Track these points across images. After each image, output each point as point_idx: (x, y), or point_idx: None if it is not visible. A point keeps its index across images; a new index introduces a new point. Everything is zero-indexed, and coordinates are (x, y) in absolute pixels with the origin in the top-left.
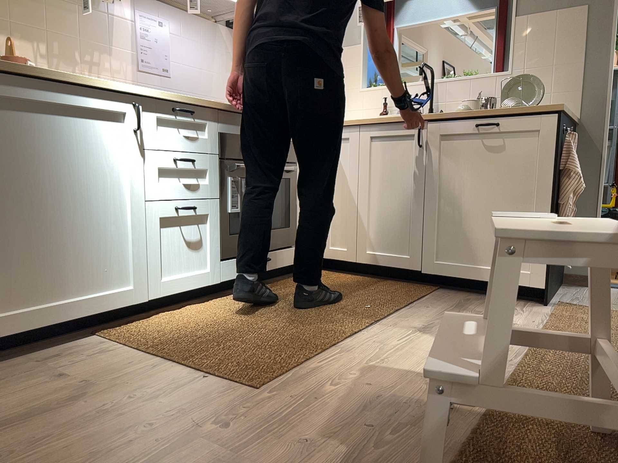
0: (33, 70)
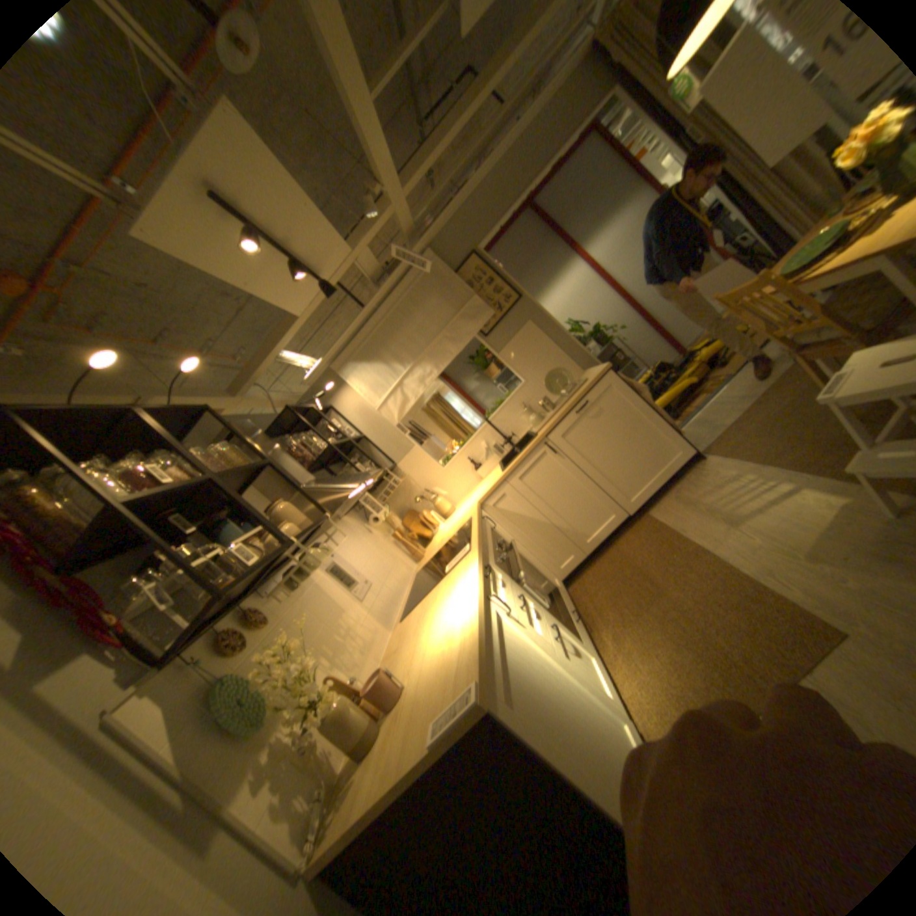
0: (470, 645)
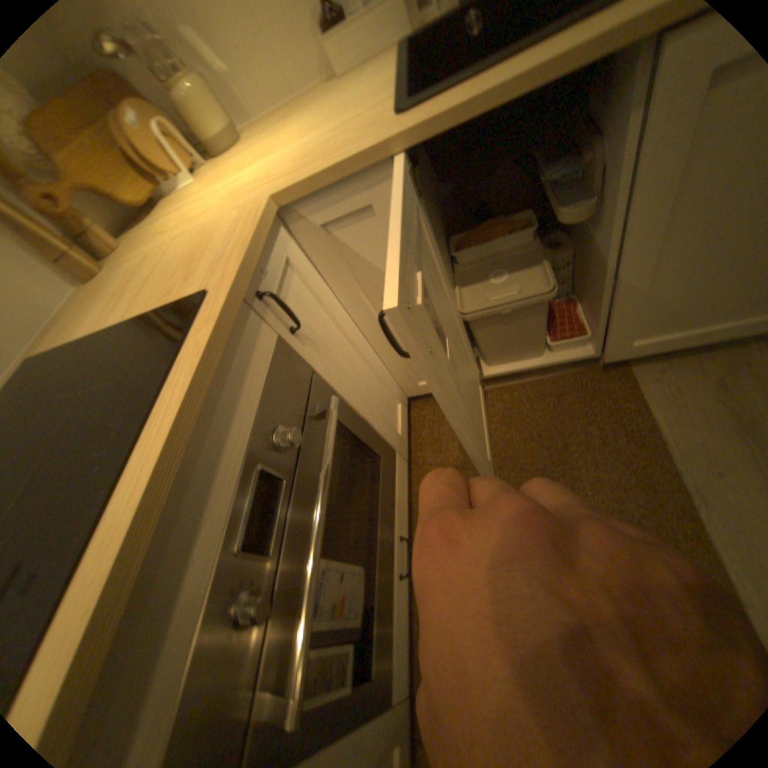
0: None
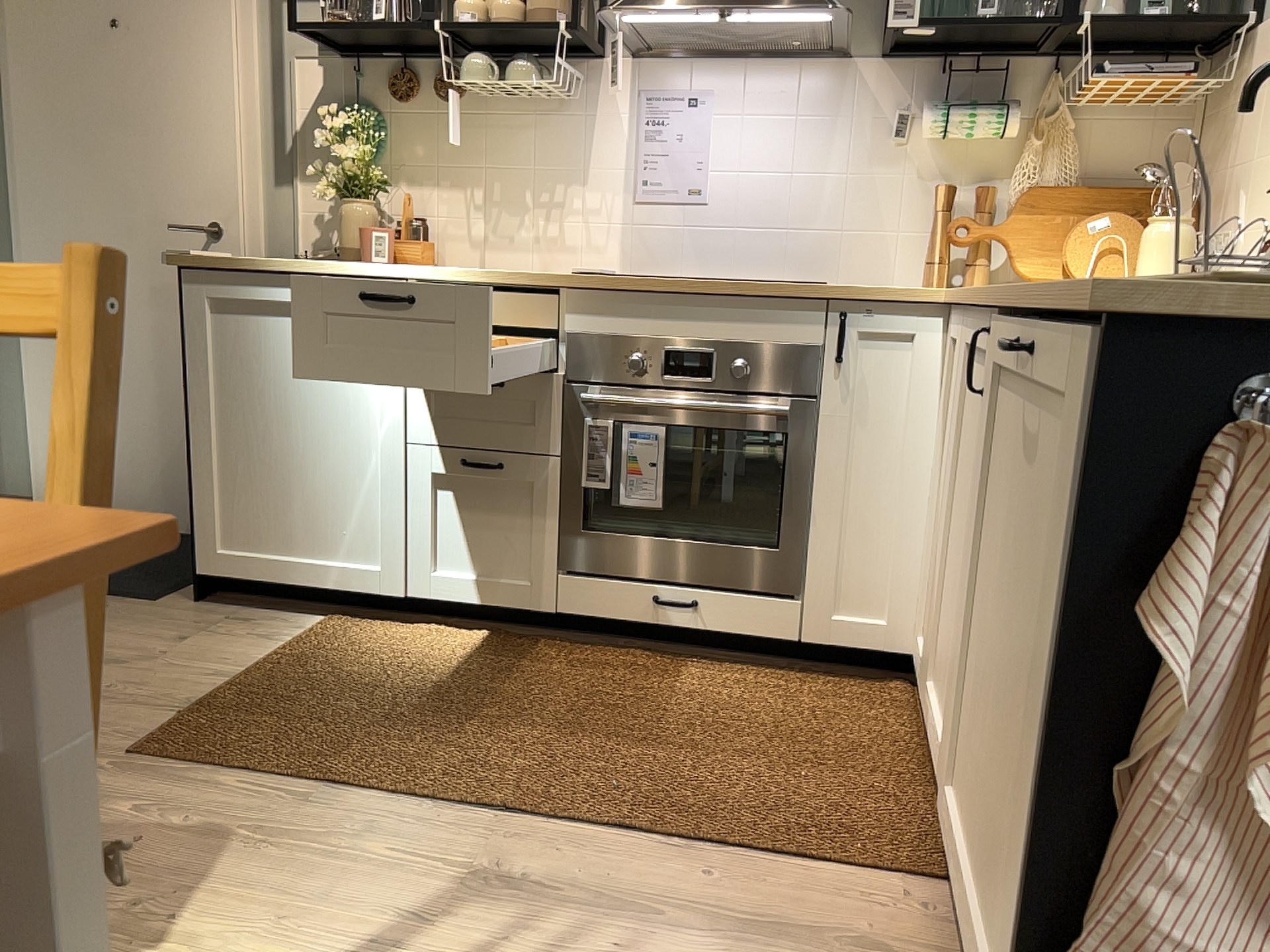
0: (270, 262)
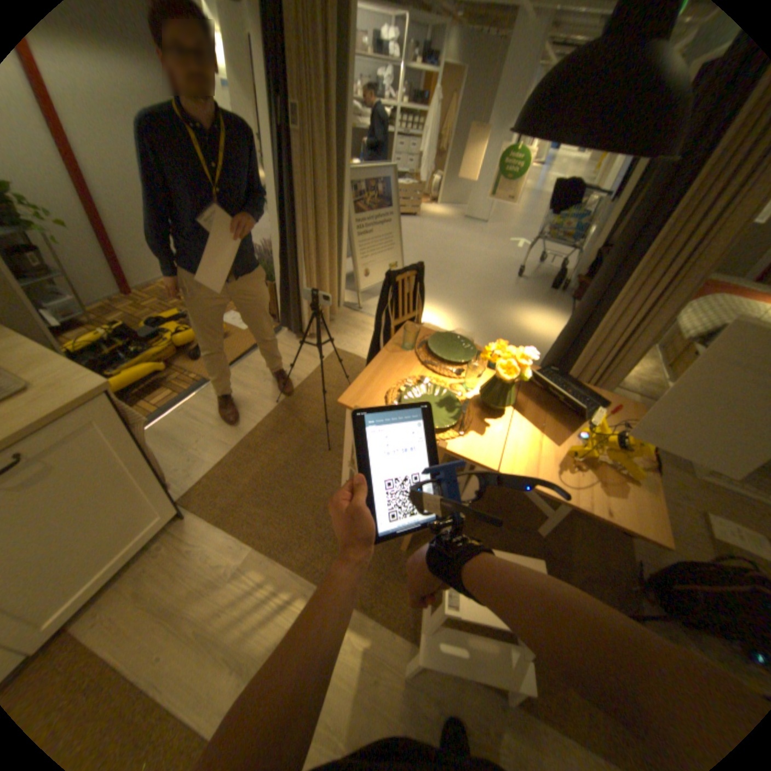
0: None
